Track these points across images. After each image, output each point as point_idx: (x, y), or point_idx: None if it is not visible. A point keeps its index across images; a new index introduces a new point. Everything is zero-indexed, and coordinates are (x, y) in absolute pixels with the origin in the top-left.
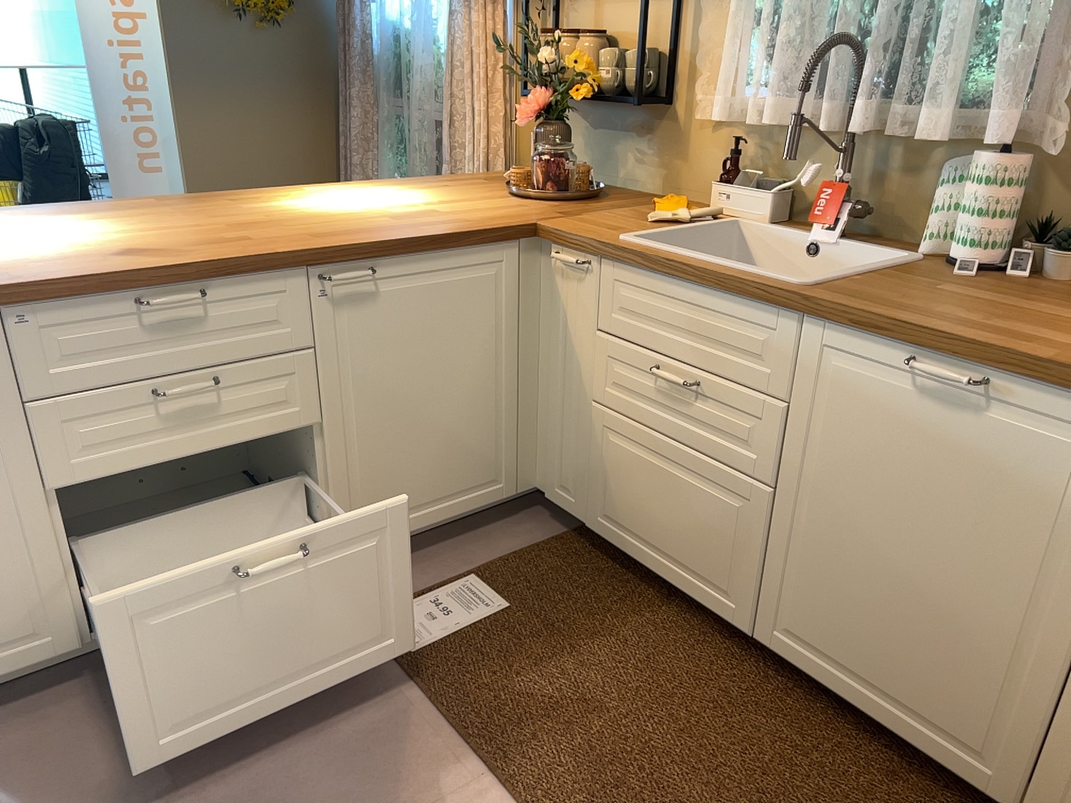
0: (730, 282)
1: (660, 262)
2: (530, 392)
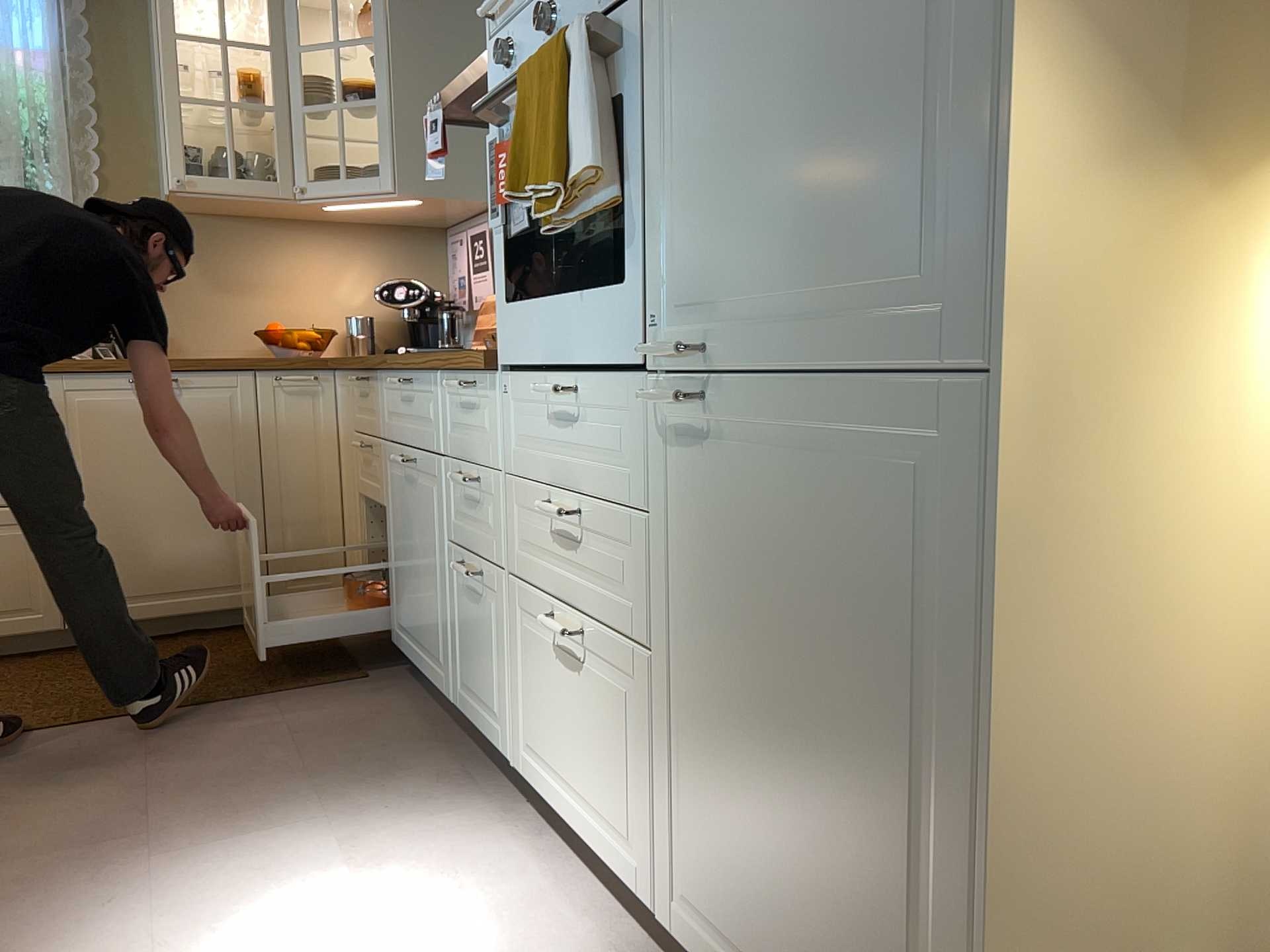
0: None
1: None
2: None
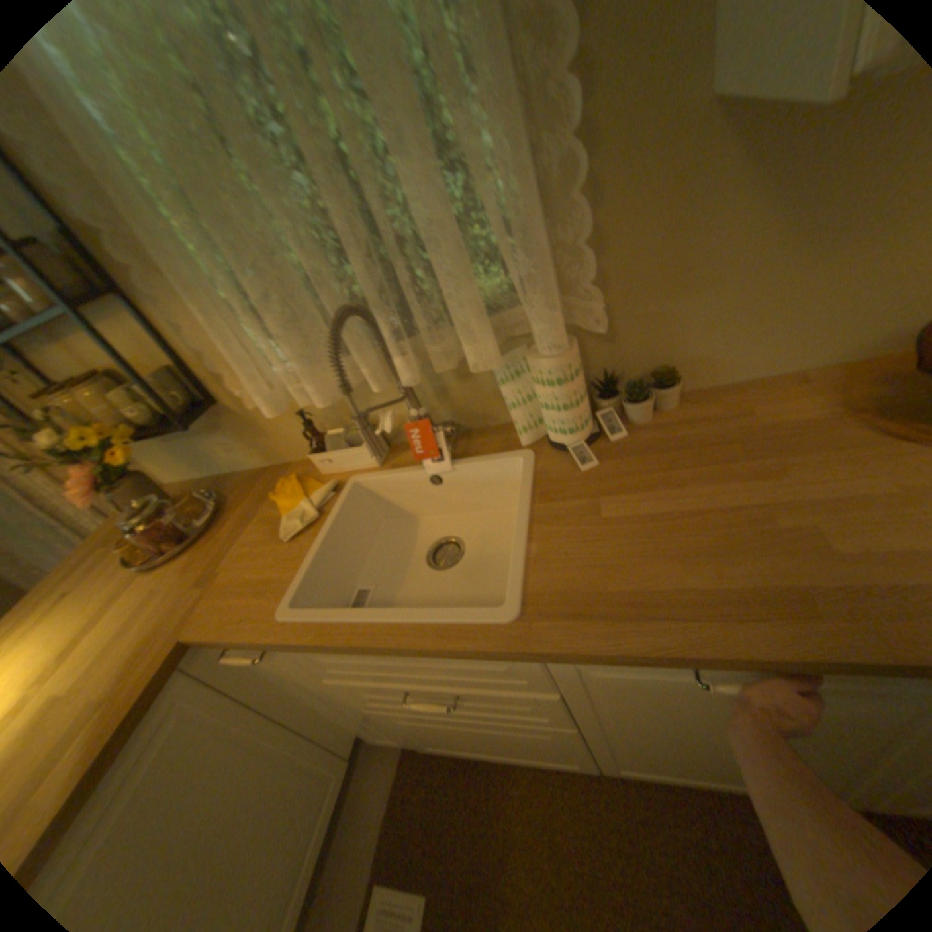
0: (437, 654)
1: (341, 650)
2: (297, 715)
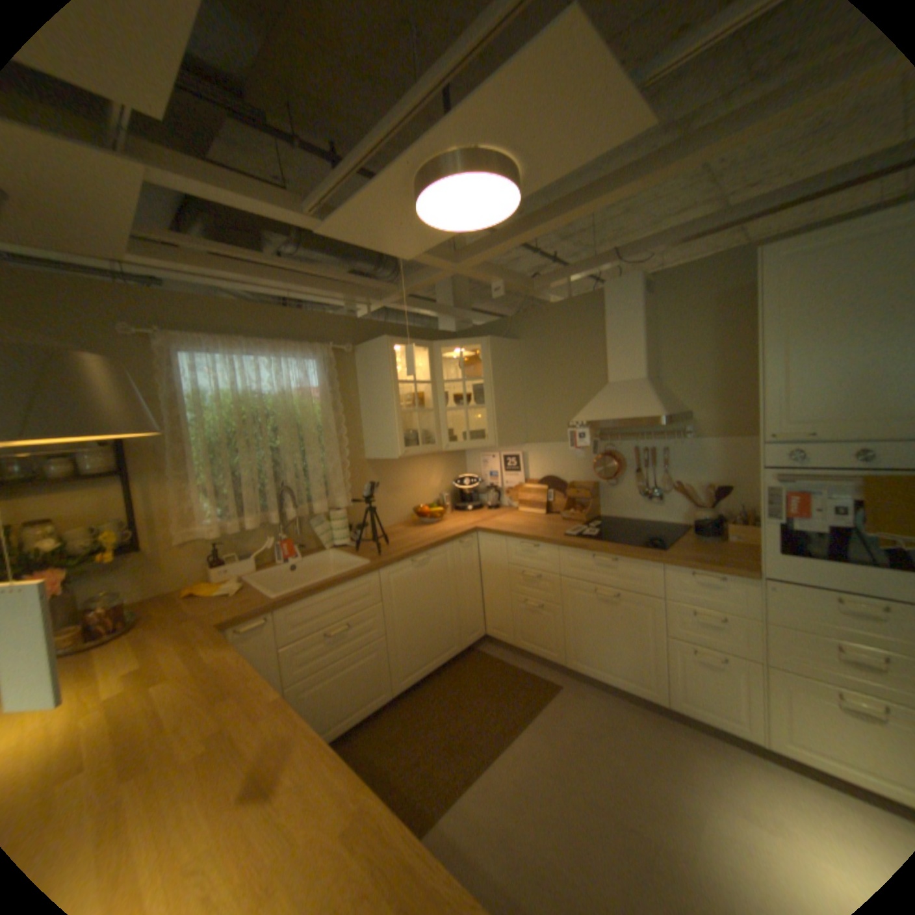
0: (353, 577)
1: (317, 591)
2: None
